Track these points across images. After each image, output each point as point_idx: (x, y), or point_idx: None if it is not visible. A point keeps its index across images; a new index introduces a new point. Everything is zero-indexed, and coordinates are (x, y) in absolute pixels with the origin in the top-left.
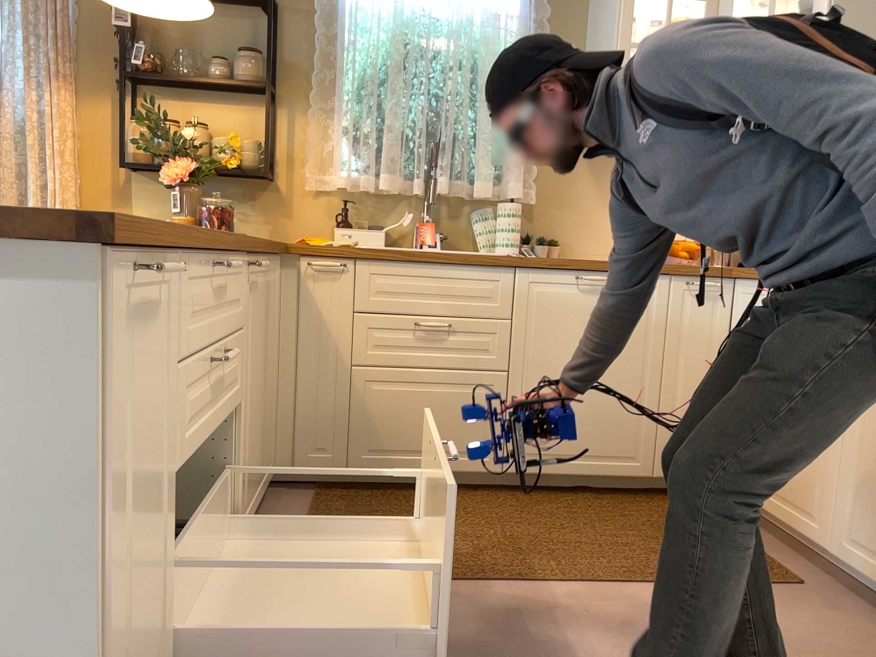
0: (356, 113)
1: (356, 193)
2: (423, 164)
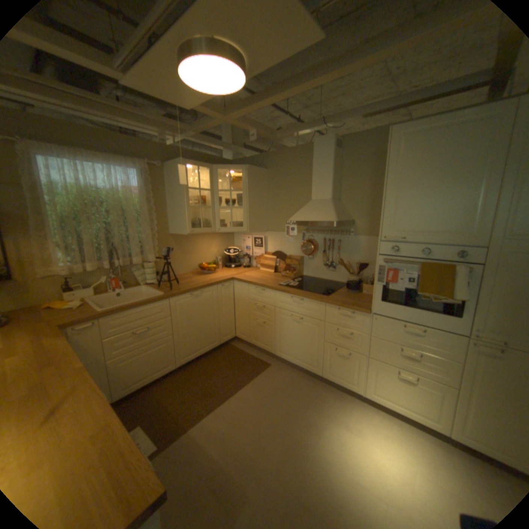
0: (60, 237)
1: (70, 274)
2: (104, 254)
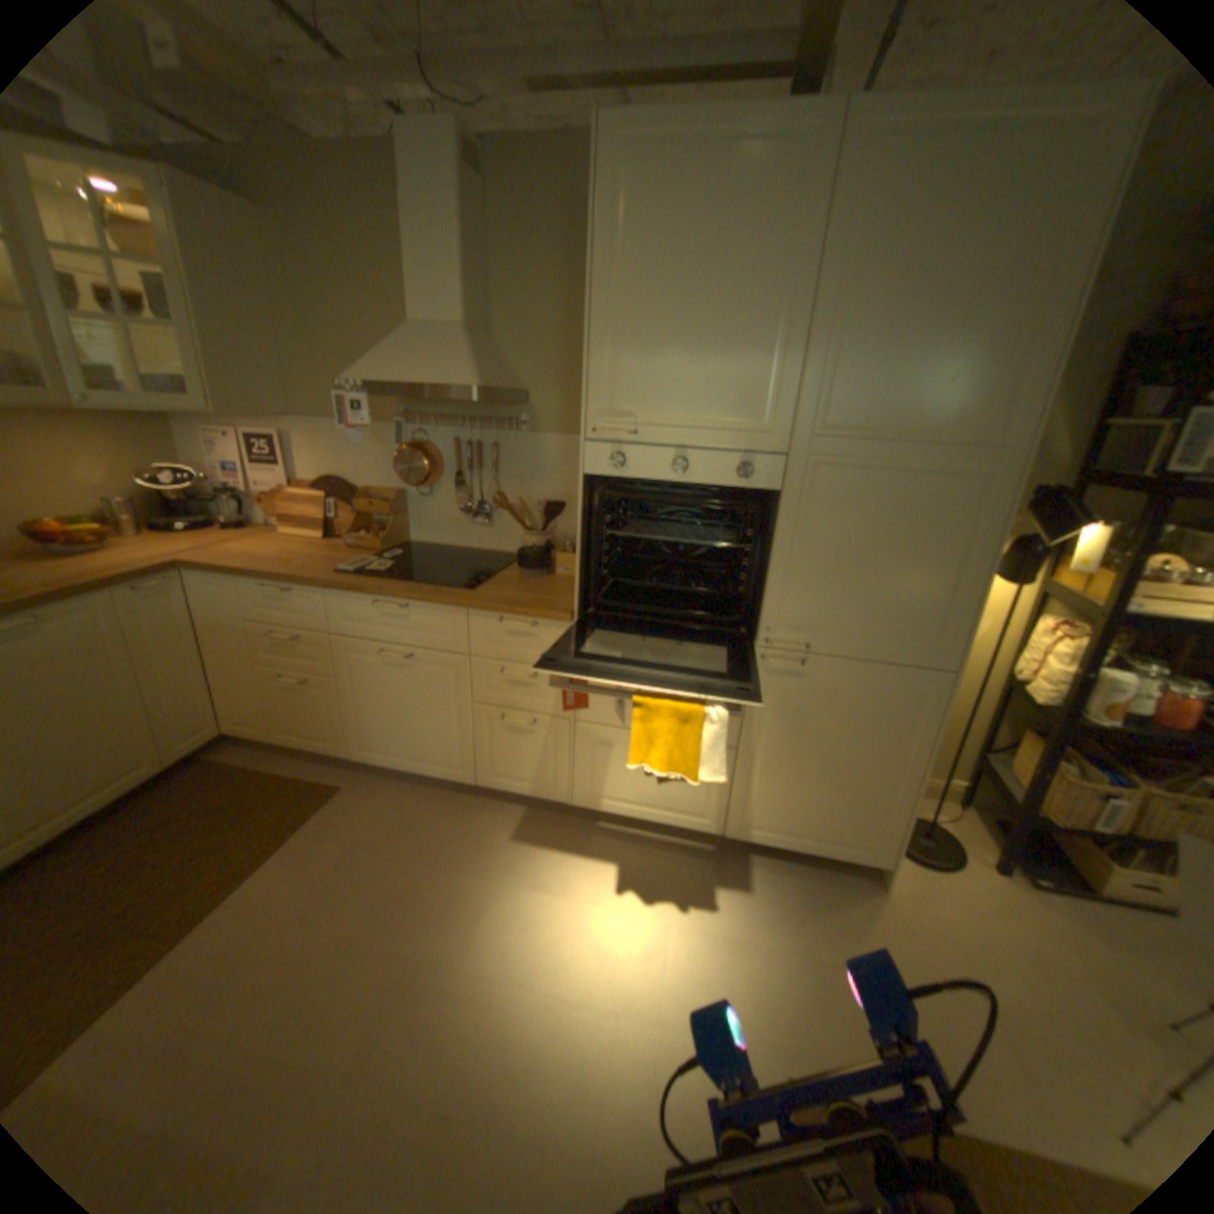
0: None
1: None
2: None
